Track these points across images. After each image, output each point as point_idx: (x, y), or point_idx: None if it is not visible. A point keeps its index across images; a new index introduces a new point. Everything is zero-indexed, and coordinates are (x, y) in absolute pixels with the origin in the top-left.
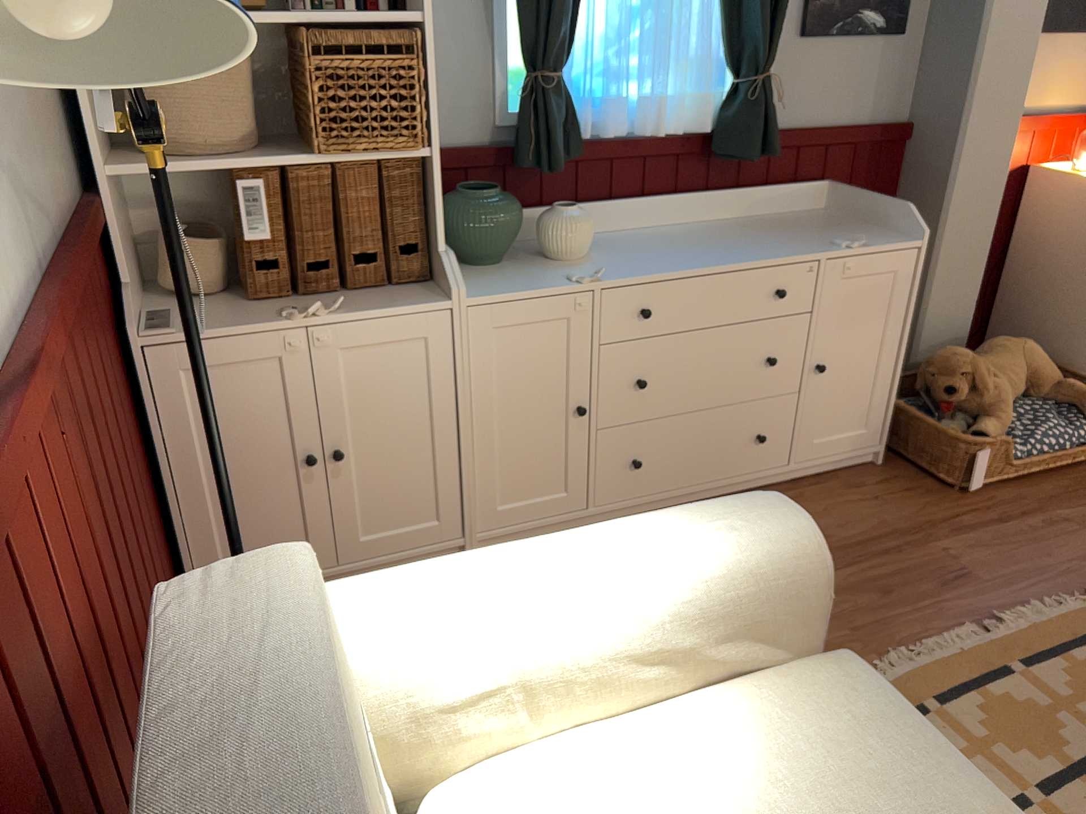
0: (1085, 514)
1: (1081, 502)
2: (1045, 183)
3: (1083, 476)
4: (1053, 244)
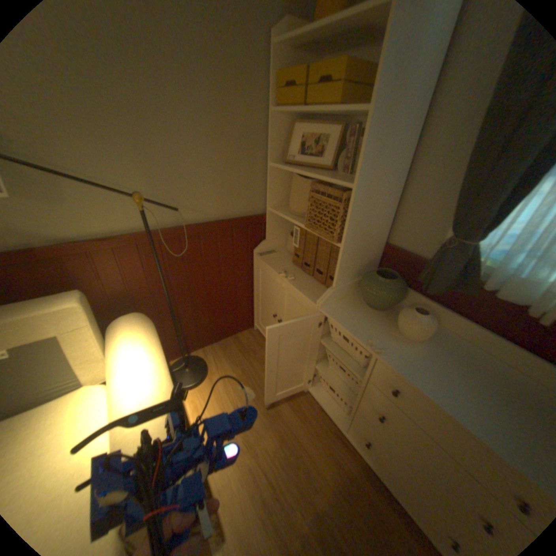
0: None
1: None
2: None
3: None
4: None
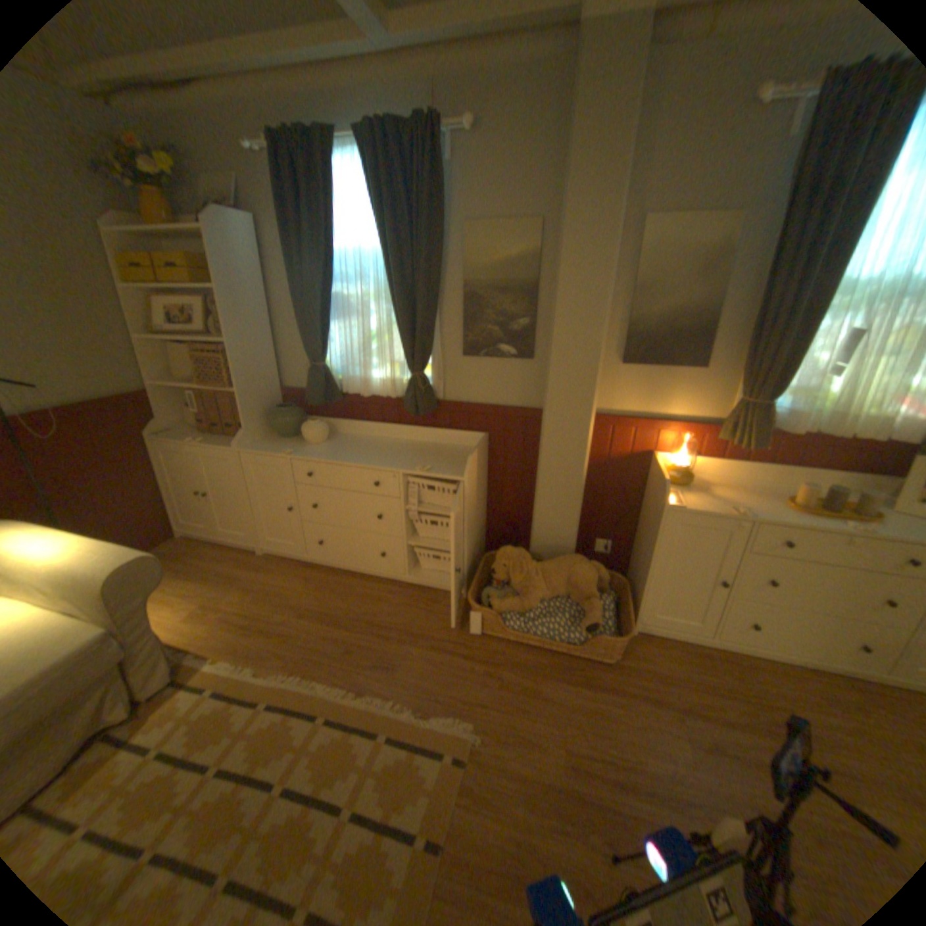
0: (517, 682)
1: (530, 675)
2: (653, 466)
3: (564, 664)
4: (648, 509)
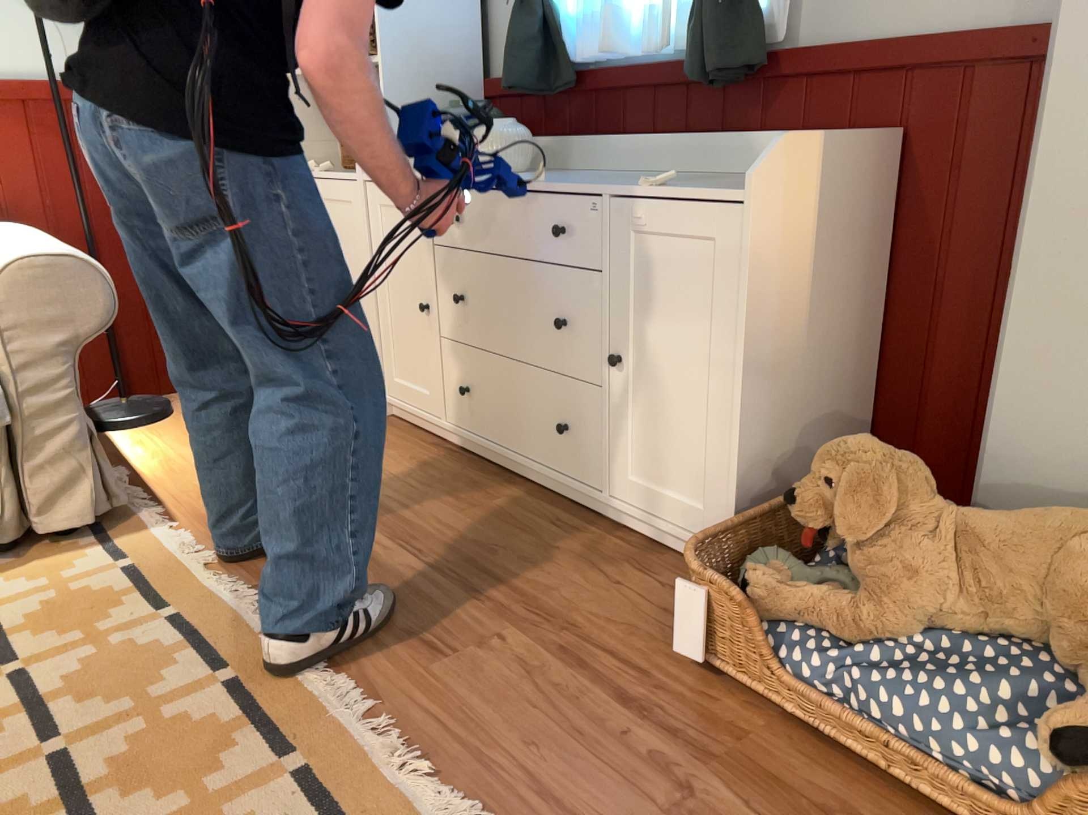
0: None
1: None
2: None
3: None
4: None
